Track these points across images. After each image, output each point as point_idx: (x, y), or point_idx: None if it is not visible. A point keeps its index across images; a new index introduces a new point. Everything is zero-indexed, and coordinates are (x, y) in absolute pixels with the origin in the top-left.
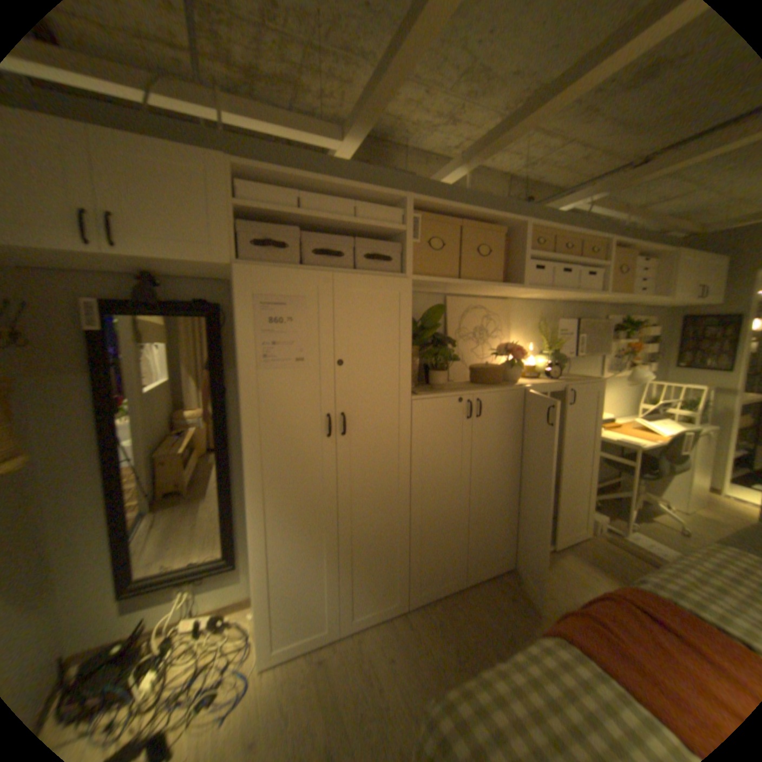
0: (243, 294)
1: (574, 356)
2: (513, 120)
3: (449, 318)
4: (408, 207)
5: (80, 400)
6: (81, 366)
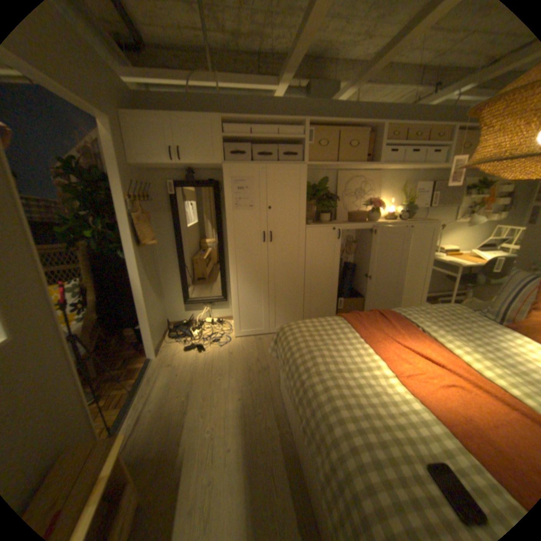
0: (226, 177)
1: (428, 207)
2: (374, 61)
3: (338, 184)
4: (307, 125)
5: (168, 224)
6: (168, 210)
